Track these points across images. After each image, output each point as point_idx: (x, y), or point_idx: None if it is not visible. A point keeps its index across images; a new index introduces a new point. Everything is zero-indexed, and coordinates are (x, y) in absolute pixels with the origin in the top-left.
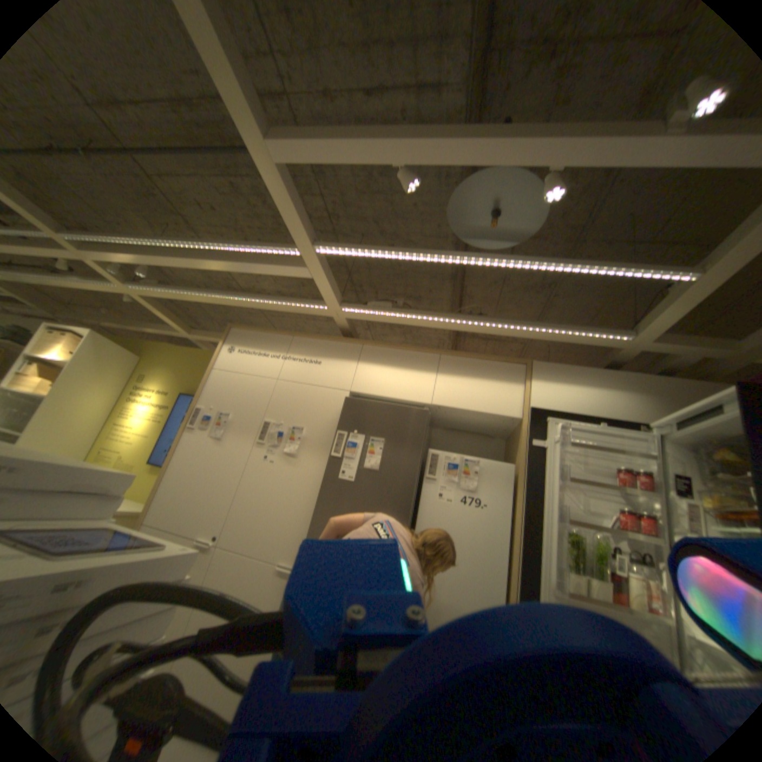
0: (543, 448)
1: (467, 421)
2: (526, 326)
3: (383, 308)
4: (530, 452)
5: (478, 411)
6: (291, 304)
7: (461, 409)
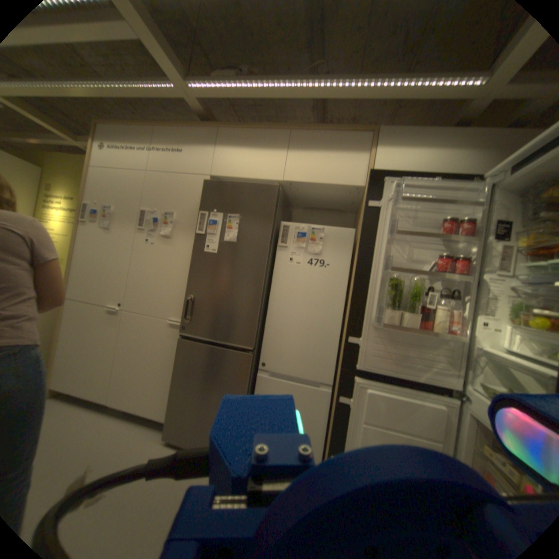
0: (378, 207)
1: (319, 196)
2: (374, 81)
3: (227, 77)
4: (368, 215)
5: (326, 183)
6: (138, 84)
7: (310, 182)
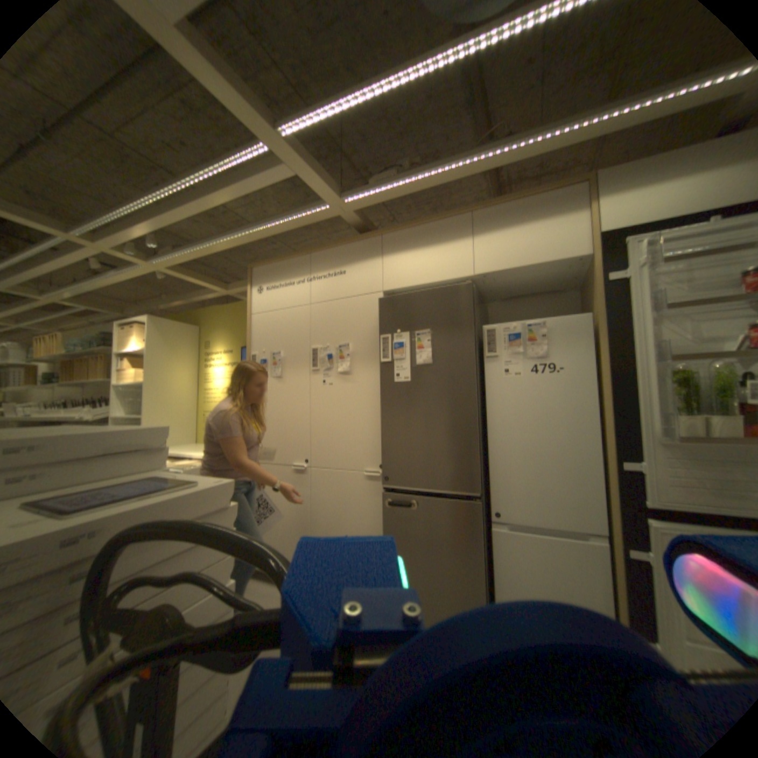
0: (625, 279)
1: (524, 281)
2: (578, 122)
3: (388, 179)
4: (609, 291)
5: (533, 263)
6: (292, 217)
7: (512, 268)
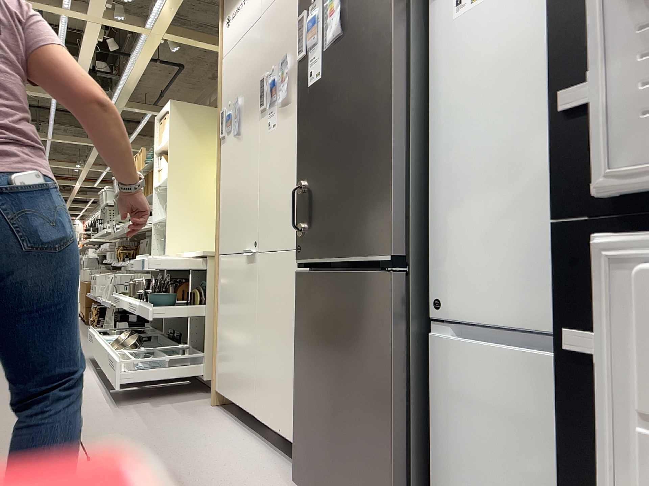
0: None
1: None
2: None
3: None
4: None
5: None
6: None
7: None
